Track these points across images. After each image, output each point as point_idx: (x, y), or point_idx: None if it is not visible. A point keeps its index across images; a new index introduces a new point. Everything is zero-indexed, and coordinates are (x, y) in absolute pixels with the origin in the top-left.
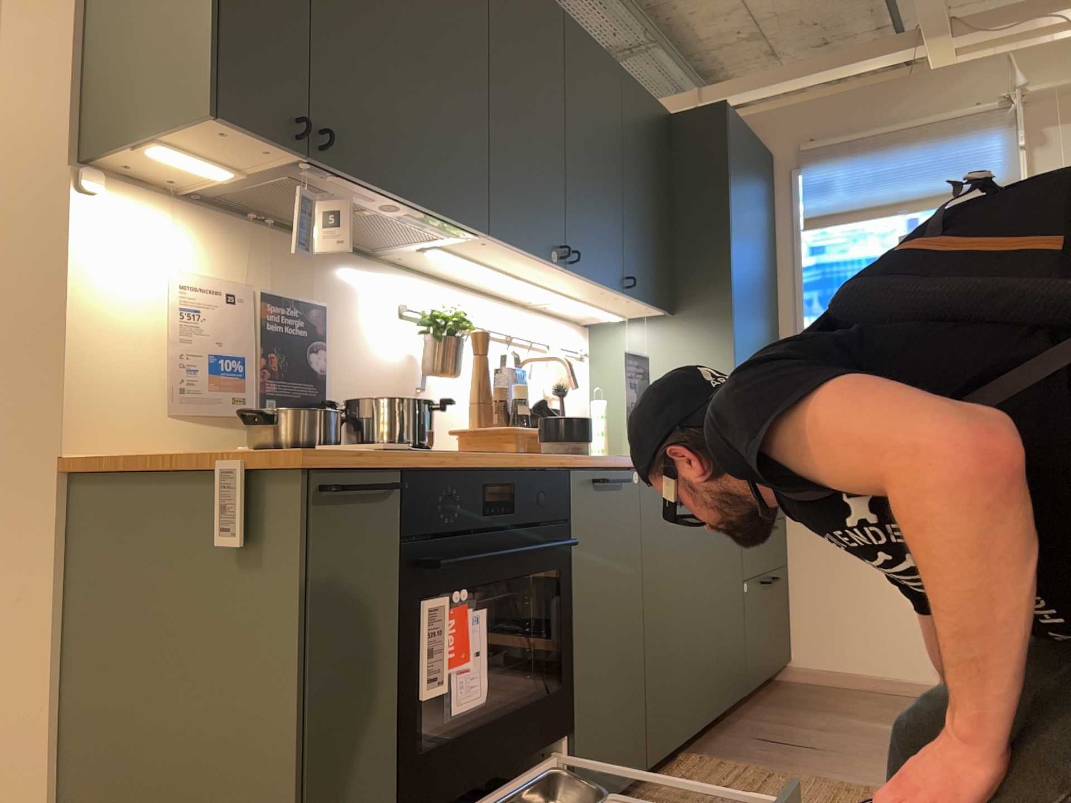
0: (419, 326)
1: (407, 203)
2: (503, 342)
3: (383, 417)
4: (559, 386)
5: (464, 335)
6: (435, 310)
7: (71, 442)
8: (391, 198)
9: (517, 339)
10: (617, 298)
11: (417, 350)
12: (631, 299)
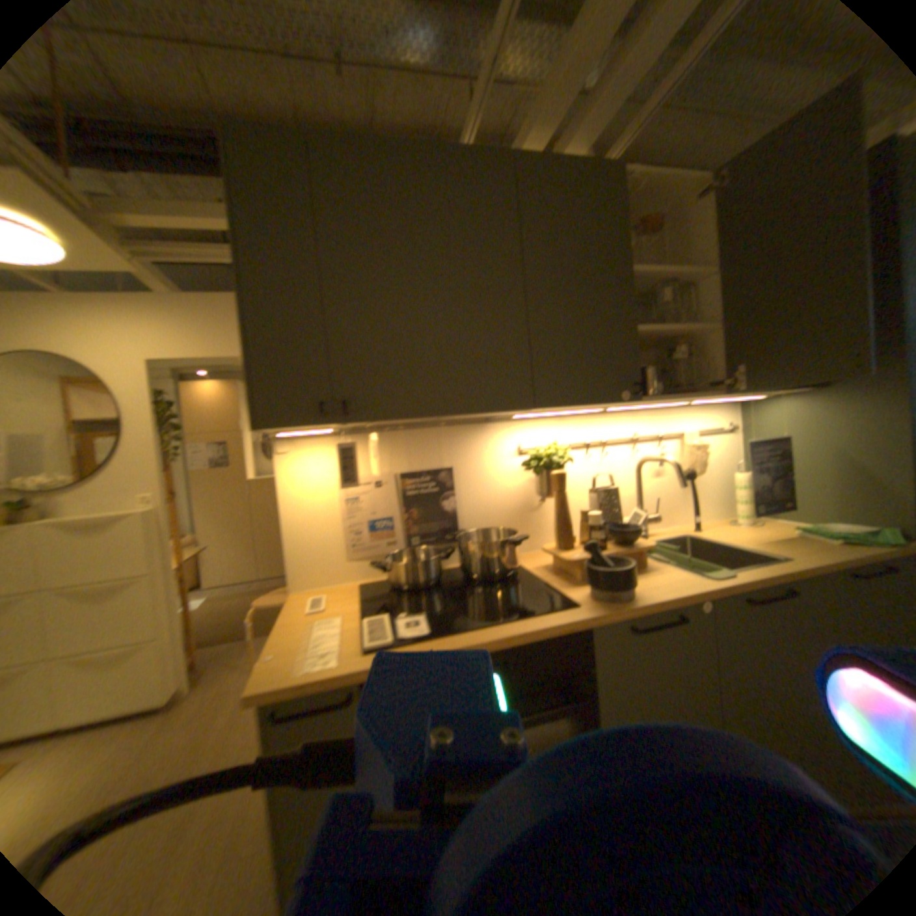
0: (525, 464)
1: (443, 415)
2: (633, 439)
3: (471, 552)
4: (689, 470)
5: (568, 460)
6: (538, 449)
7: (293, 584)
8: (427, 416)
9: (644, 437)
10: (735, 394)
11: (534, 475)
12: (752, 392)
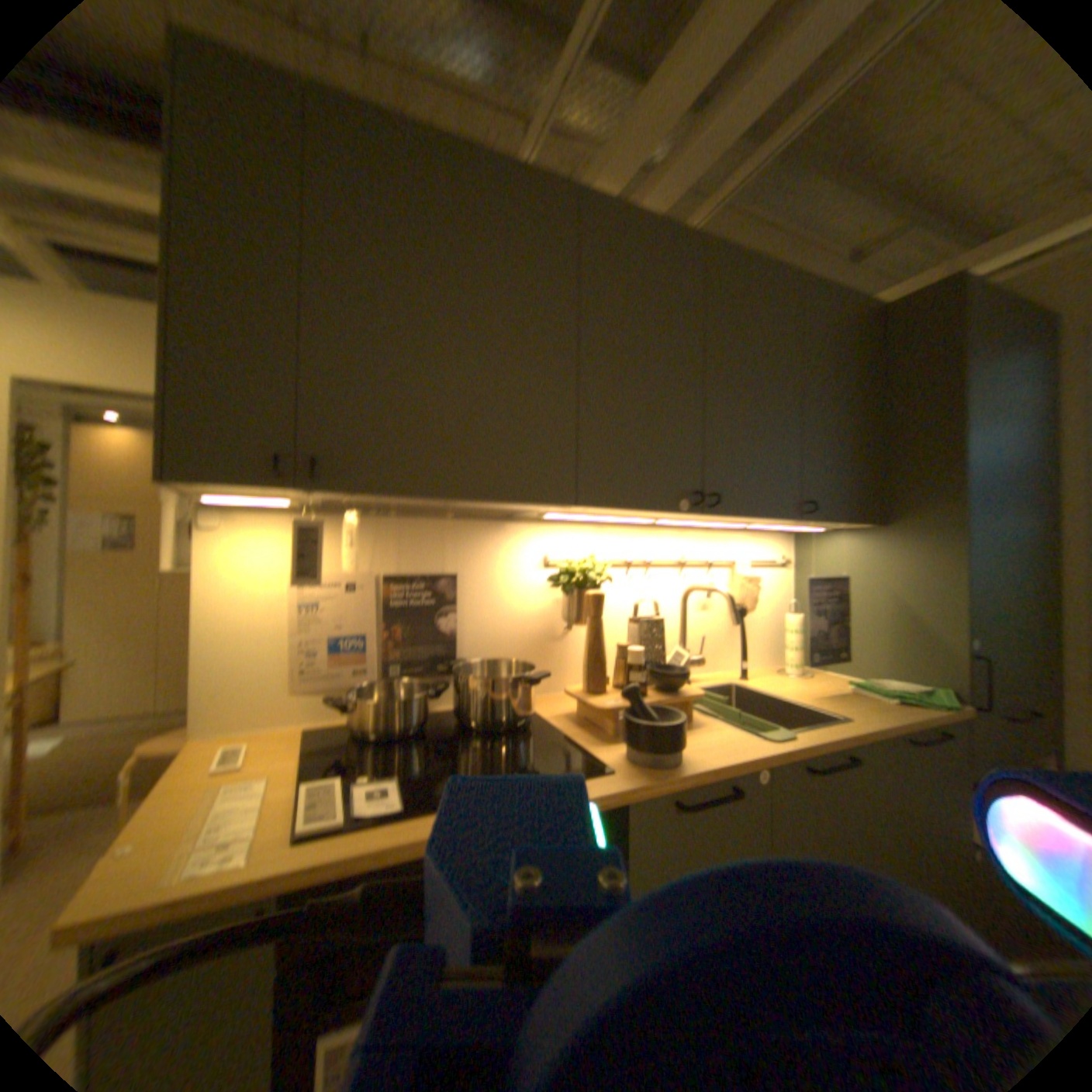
0: (551, 579)
1: (454, 498)
2: (678, 563)
3: (470, 690)
4: (738, 605)
5: (604, 579)
6: (570, 561)
7: (194, 725)
8: (431, 497)
9: (691, 561)
10: (796, 521)
11: (560, 594)
12: (815, 521)
